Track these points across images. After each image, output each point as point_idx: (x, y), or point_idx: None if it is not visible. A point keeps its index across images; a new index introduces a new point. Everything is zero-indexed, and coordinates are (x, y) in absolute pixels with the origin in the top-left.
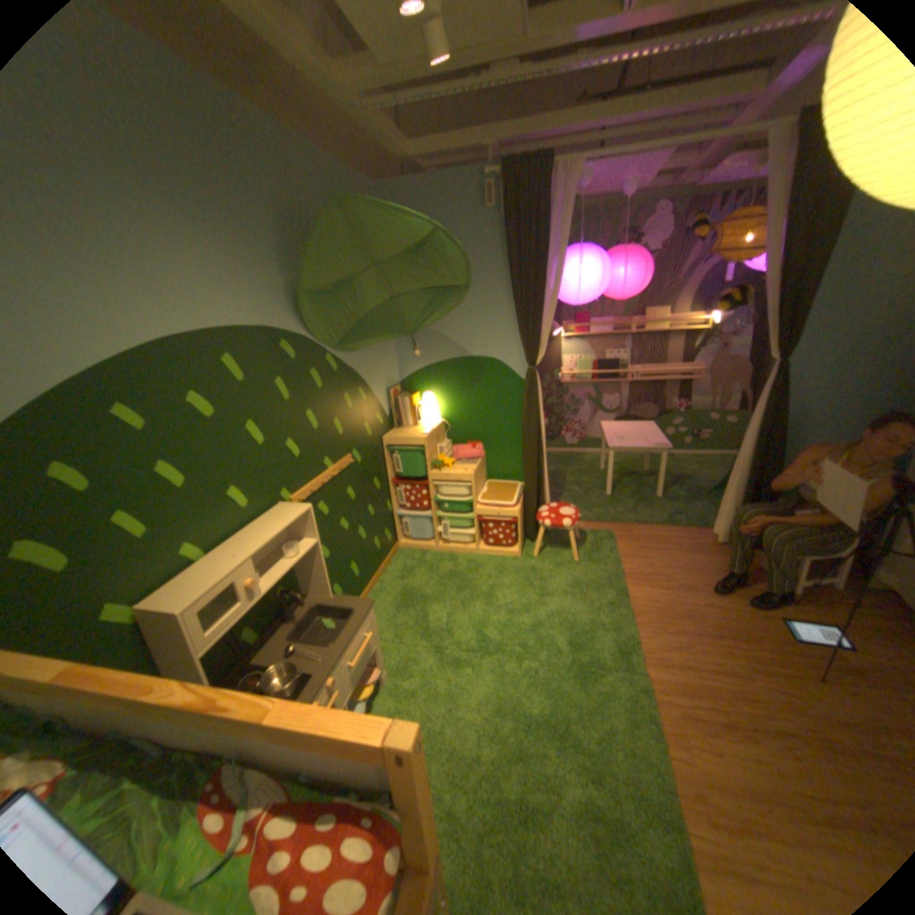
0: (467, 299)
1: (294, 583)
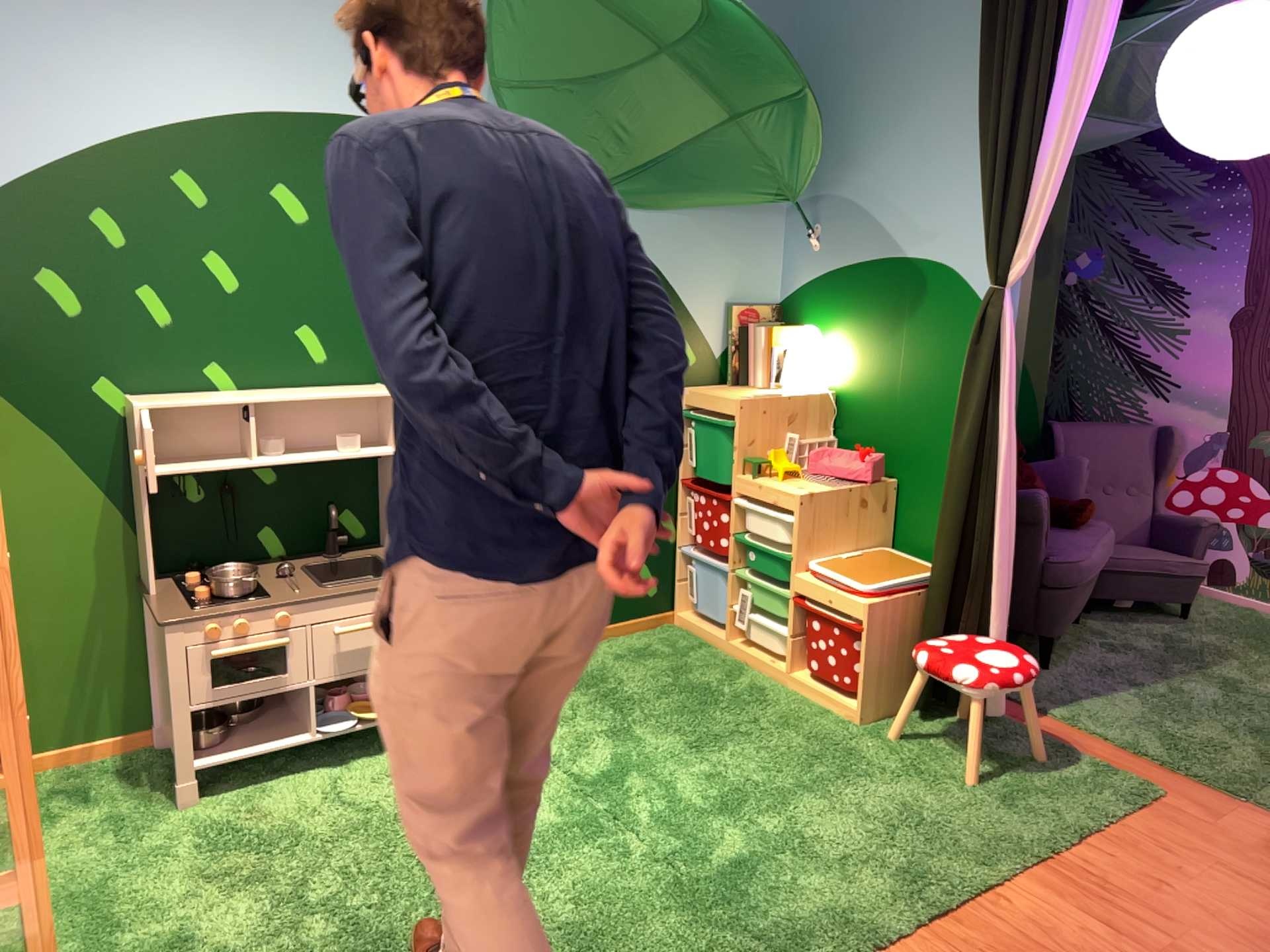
0: (916, 130)
1: (375, 520)
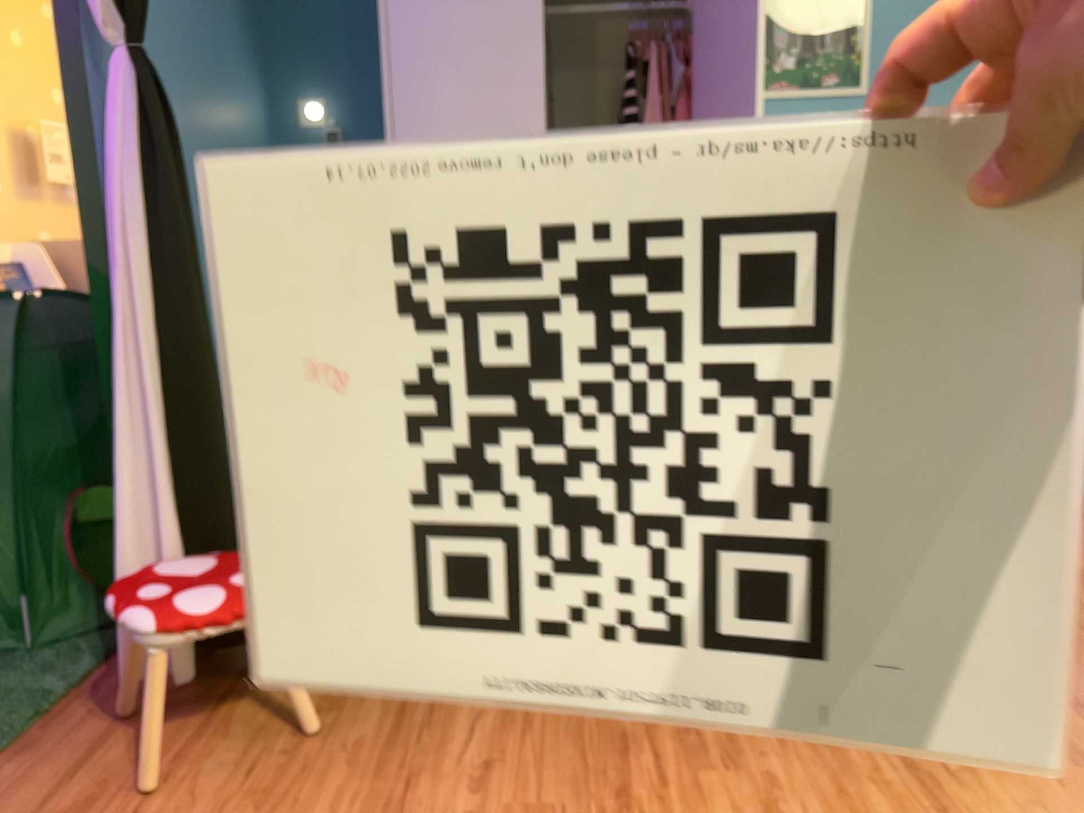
0: None
1: None
